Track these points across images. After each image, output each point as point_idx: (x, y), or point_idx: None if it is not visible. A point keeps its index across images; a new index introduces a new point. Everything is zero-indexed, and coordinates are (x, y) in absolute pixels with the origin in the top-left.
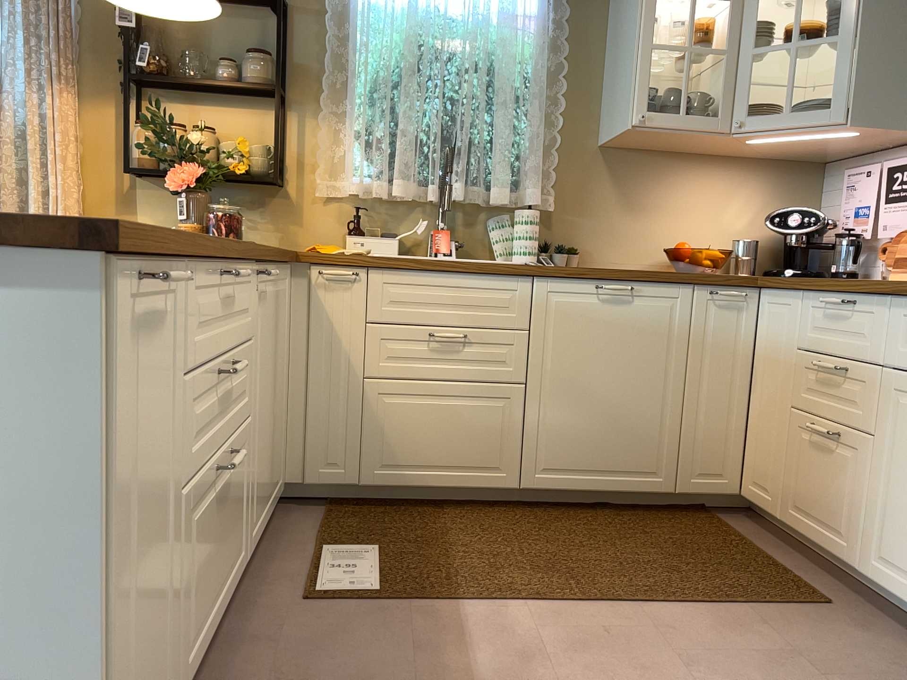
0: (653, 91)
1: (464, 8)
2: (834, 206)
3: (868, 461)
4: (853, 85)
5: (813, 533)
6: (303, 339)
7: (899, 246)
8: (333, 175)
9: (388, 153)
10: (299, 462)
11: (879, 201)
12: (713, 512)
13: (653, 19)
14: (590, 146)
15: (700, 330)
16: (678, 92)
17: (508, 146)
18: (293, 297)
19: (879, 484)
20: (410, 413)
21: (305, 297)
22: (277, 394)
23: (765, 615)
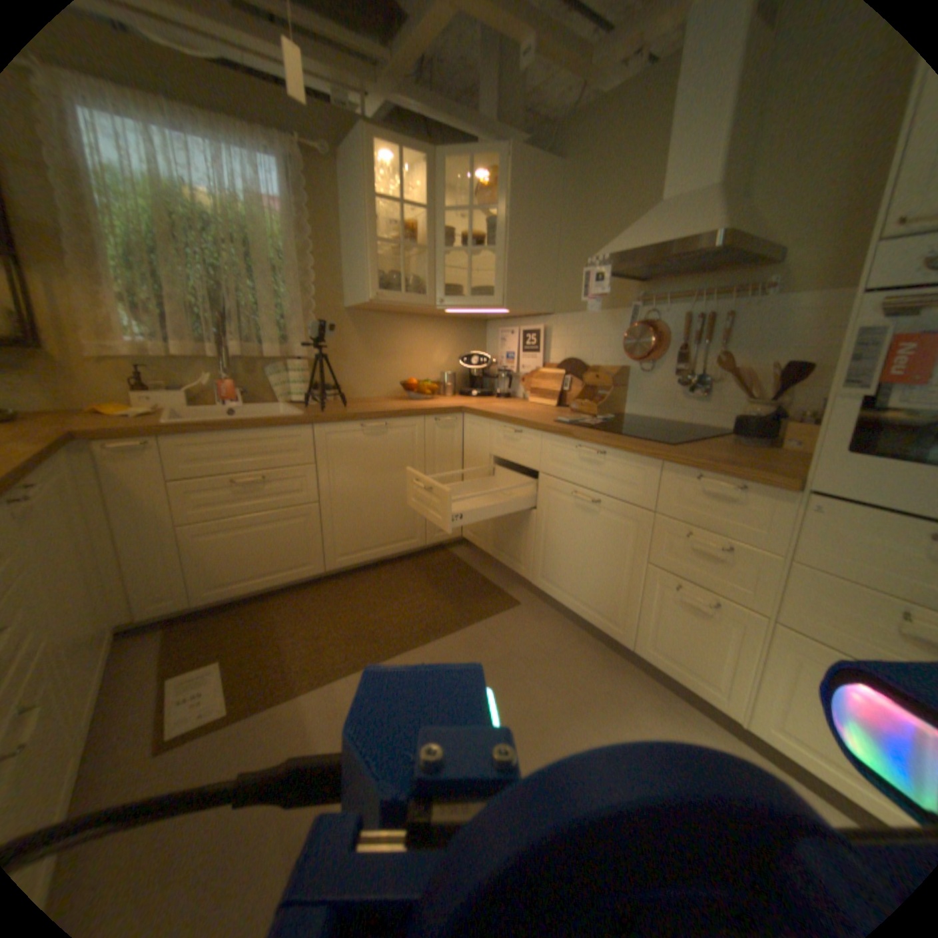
0: (376, 267)
1: (203, 181)
2: (491, 347)
3: (531, 523)
4: (503, 280)
5: (503, 560)
6: (97, 508)
7: (529, 378)
8: (94, 336)
9: (153, 314)
10: (122, 608)
11: (516, 348)
12: (445, 548)
13: (370, 212)
14: (335, 308)
15: (428, 444)
16: (393, 269)
17: (269, 309)
18: (75, 472)
19: (538, 536)
20: (223, 544)
21: (88, 471)
22: (78, 574)
23: (488, 625)
